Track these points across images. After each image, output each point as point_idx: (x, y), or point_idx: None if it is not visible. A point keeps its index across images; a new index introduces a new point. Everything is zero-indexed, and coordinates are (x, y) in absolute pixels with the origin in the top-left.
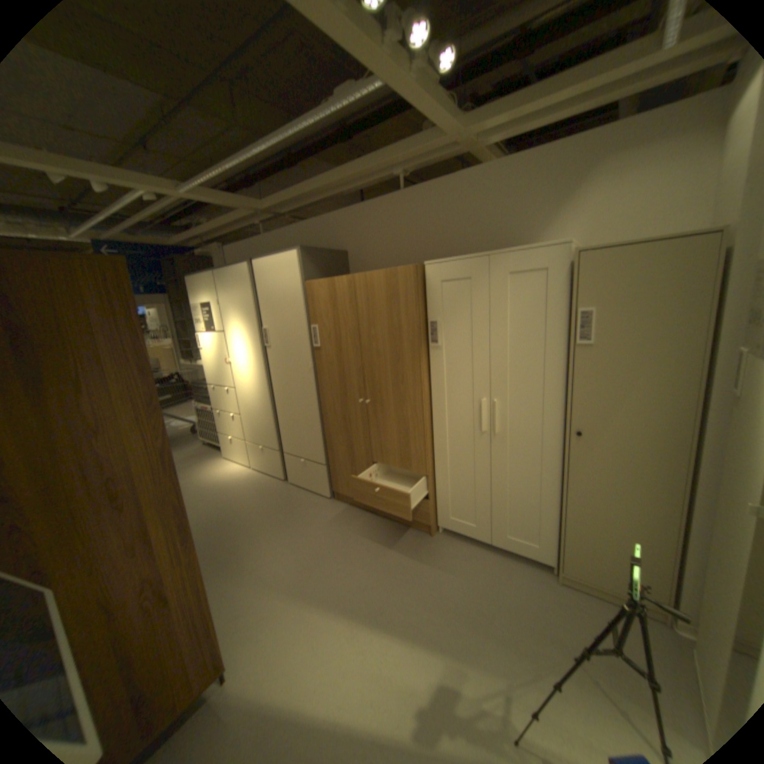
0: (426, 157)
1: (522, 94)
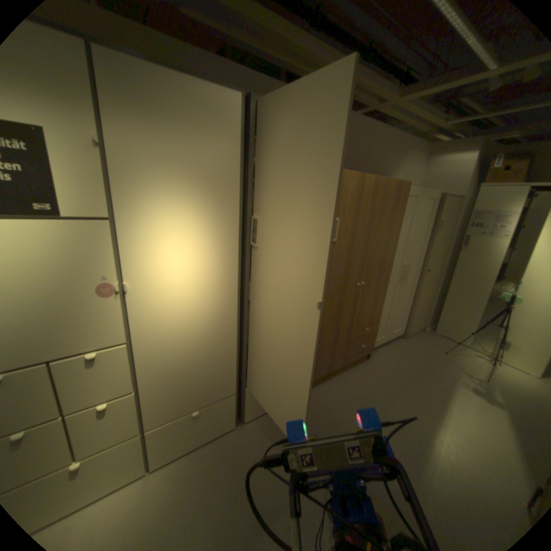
0: (363, 94)
1: (423, 104)
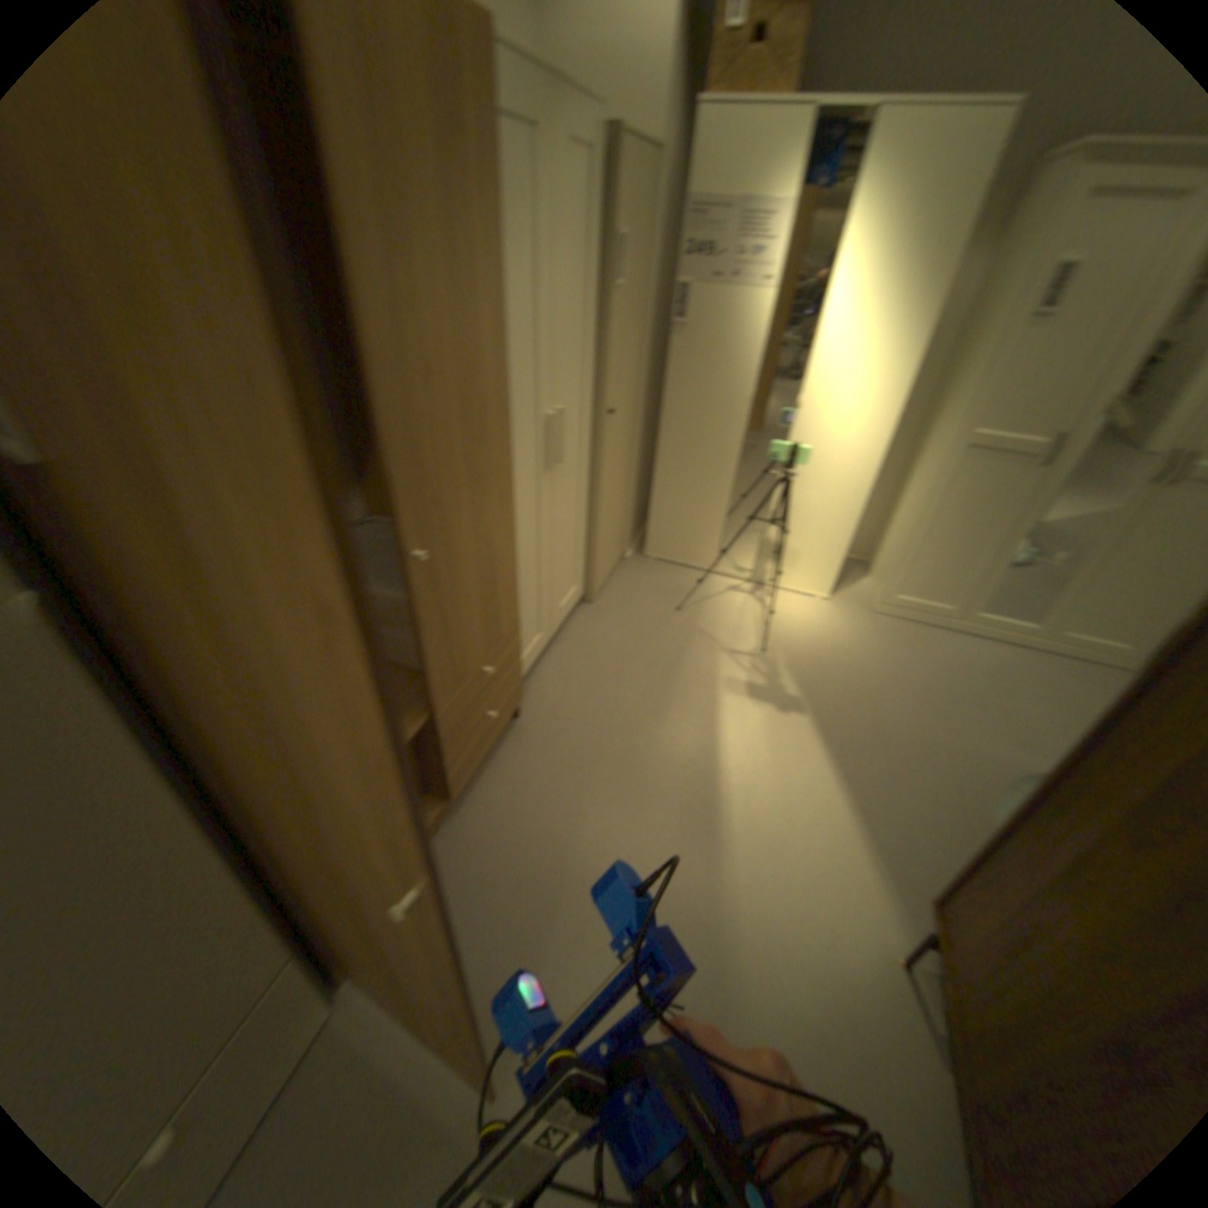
0: None
1: None
